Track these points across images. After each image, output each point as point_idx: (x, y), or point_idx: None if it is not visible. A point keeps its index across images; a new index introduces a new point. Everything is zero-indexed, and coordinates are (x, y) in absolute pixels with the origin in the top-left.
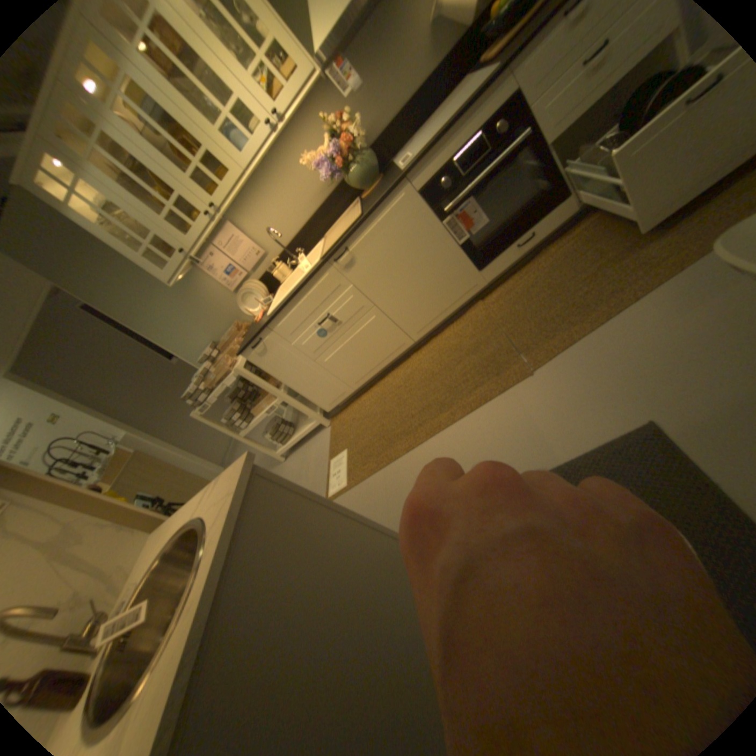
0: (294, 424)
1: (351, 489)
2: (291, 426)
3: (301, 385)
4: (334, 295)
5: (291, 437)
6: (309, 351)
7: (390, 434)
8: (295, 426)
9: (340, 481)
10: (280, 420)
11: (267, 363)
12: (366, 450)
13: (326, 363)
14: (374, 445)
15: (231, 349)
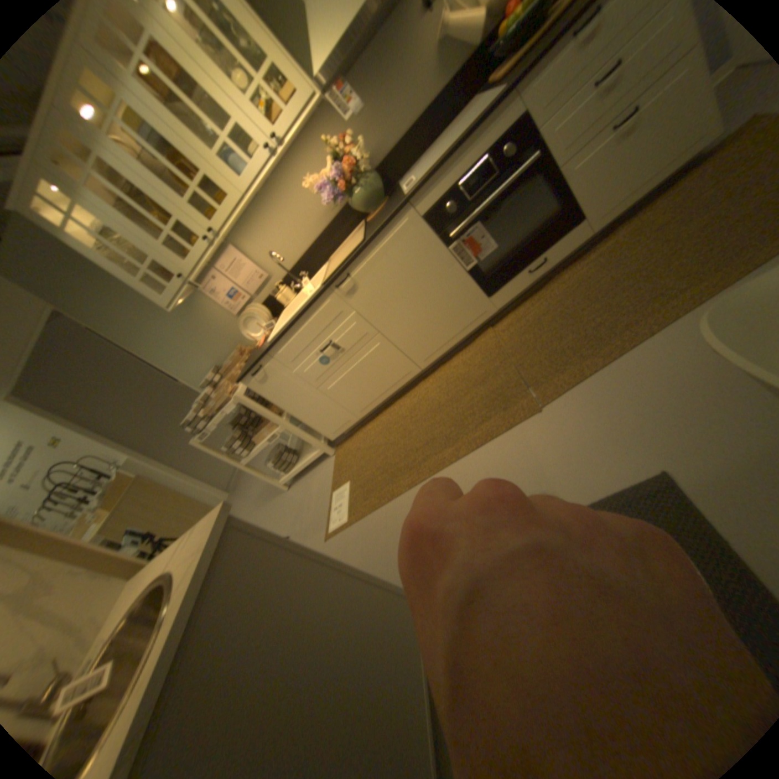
0: (299, 451)
1: (352, 525)
2: (295, 453)
3: (304, 413)
4: (336, 322)
5: (295, 465)
6: (312, 378)
7: (393, 467)
8: (300, 453)
9: (341, 516)
10: (284, 447)
11: (268, 390)
12: (369, 484)
13: (330, 390)
14: (377, 478)
15: (233, 374)
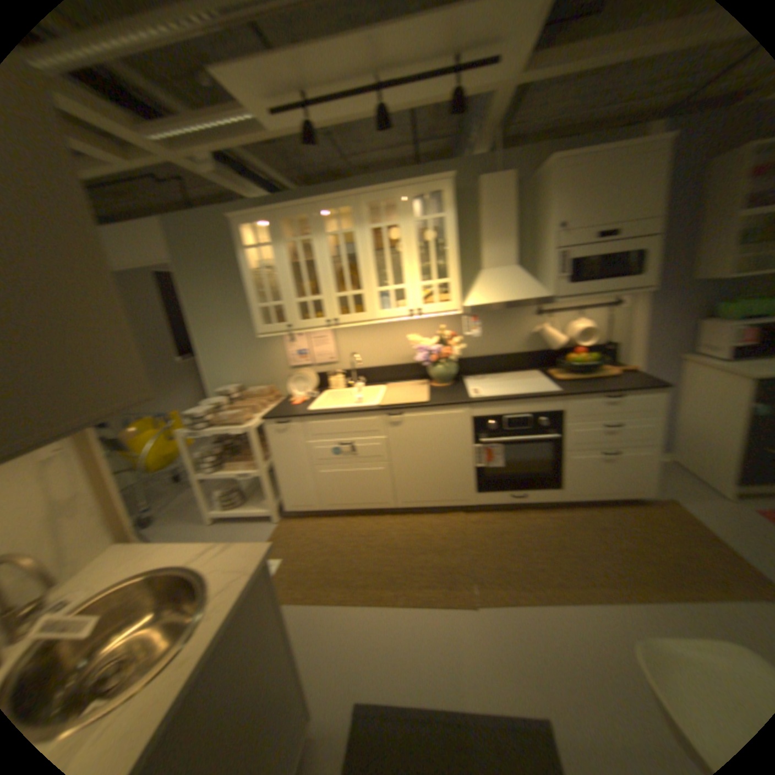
0: (240, 499)
1: None
2: (238, 500)
3: (281, 476)
4: (364, 434)
5: (229, 509)
6: (312, 457)
7: (327, 576)
8: (240, 502)
9: None
10: (234, 488)
11: (272, 441)
12: (296, 577)
13: (316, 474)
14: (306, 577)
15: (248, 405)
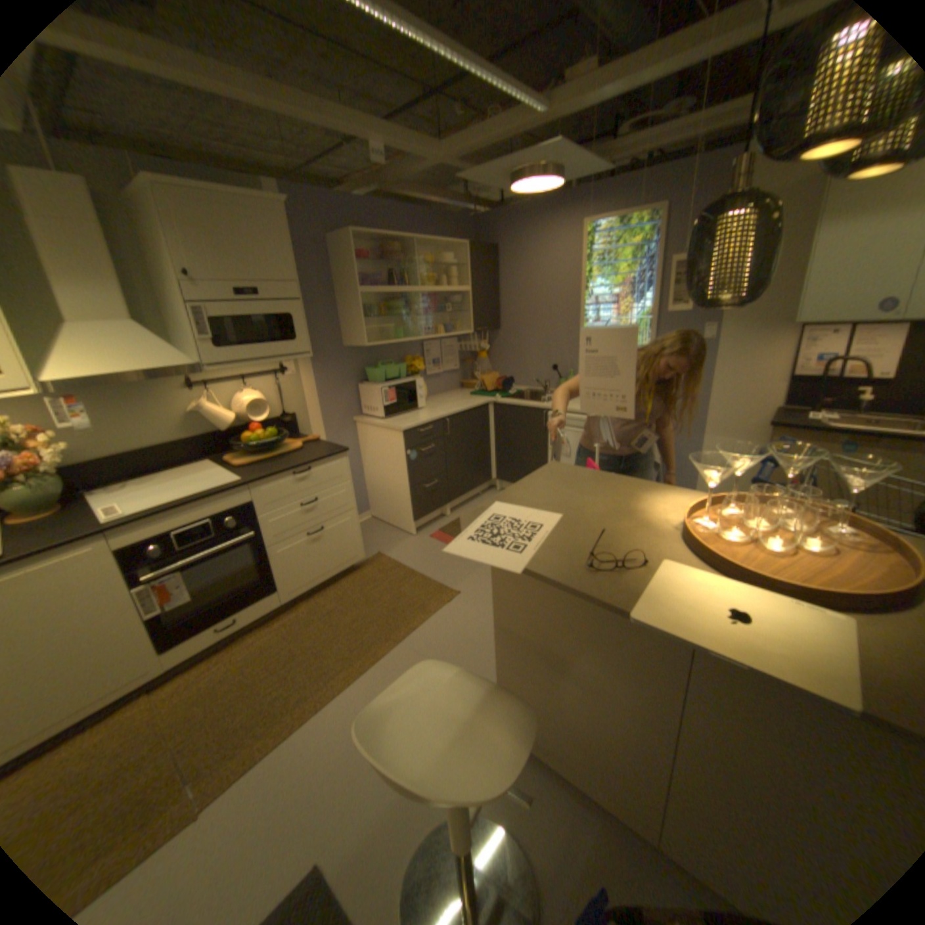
0: None
1: None
2: None
3: None
4: None
5: None
6: None
7: None
8: None
9: None
10: None
11: None
12: None
13: None
14: None
15: None
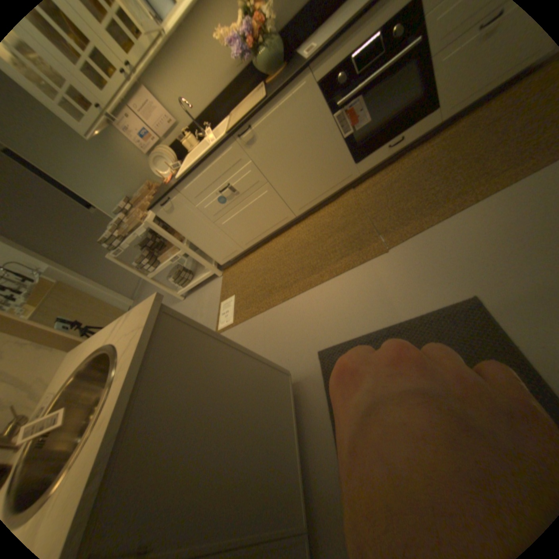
0: (193, 272)
1: (237, 326)
2: (190, 273)
3: (201, 242)
4: (234, 168)
5: (190, 282)
6: (210, 214)
7: (270, 287)
8: (194, 274)
9: (228, 319)
10: (182, 268)
11: (173, 220)
12: (250, 298)
13: (223, 226)
14: (256, 294)
15: (142, 205)
